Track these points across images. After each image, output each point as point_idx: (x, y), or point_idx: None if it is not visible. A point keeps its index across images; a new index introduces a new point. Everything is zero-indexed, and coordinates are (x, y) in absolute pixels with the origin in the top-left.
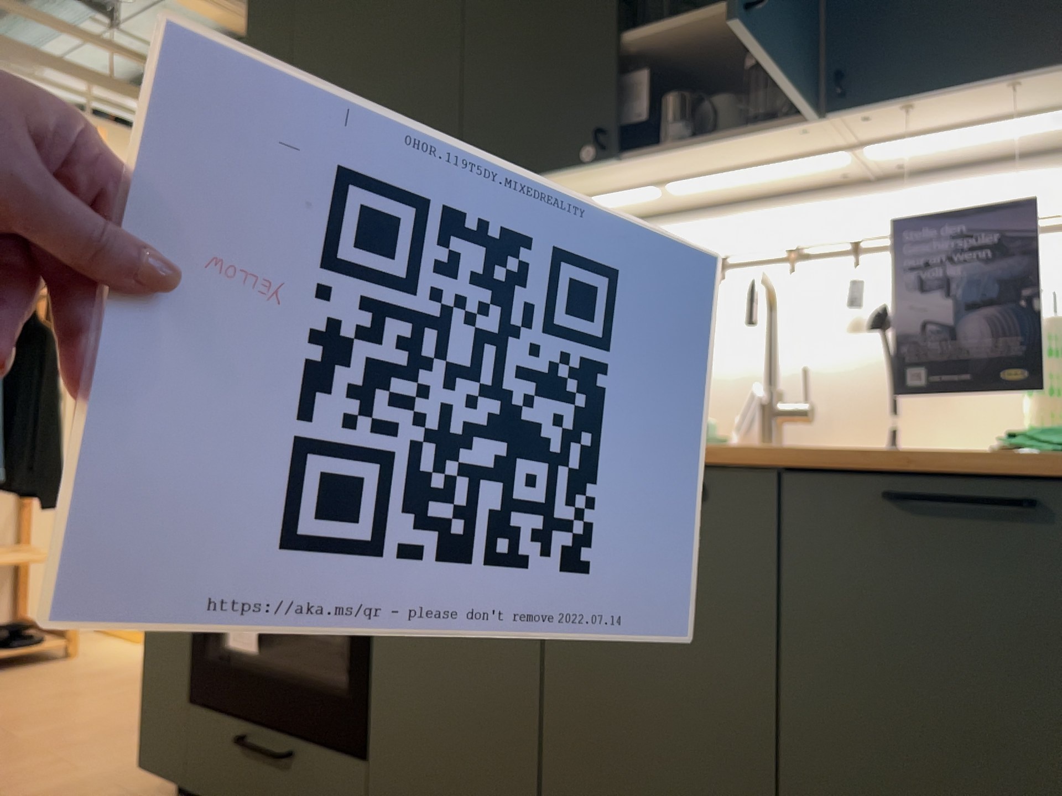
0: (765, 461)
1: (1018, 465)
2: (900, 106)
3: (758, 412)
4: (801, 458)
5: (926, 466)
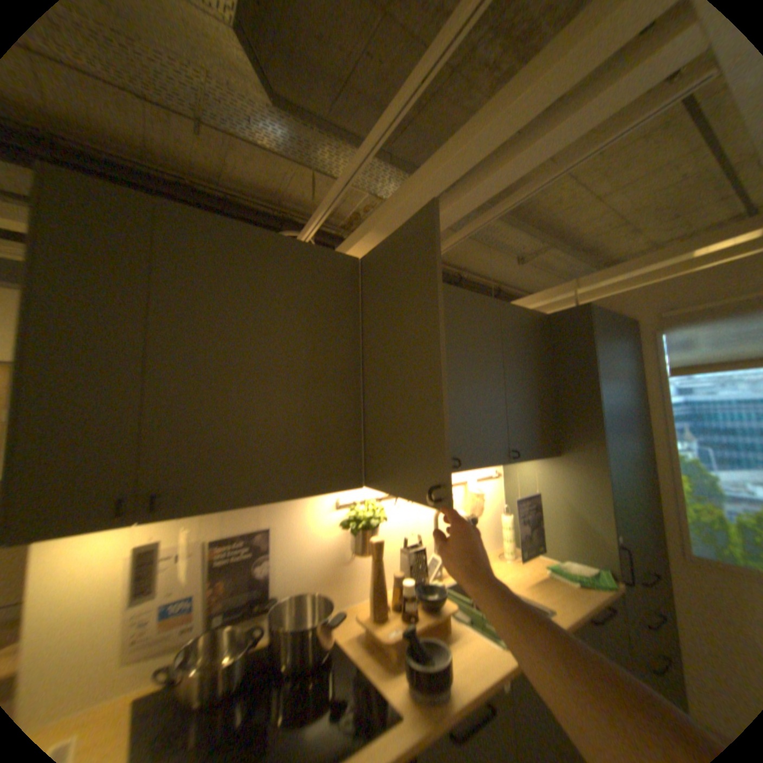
0: (575, 627)
1: (611, 600)
2: (519, 461)
3: (438, 566)
4: (582, 622)
5: (599, 609)
